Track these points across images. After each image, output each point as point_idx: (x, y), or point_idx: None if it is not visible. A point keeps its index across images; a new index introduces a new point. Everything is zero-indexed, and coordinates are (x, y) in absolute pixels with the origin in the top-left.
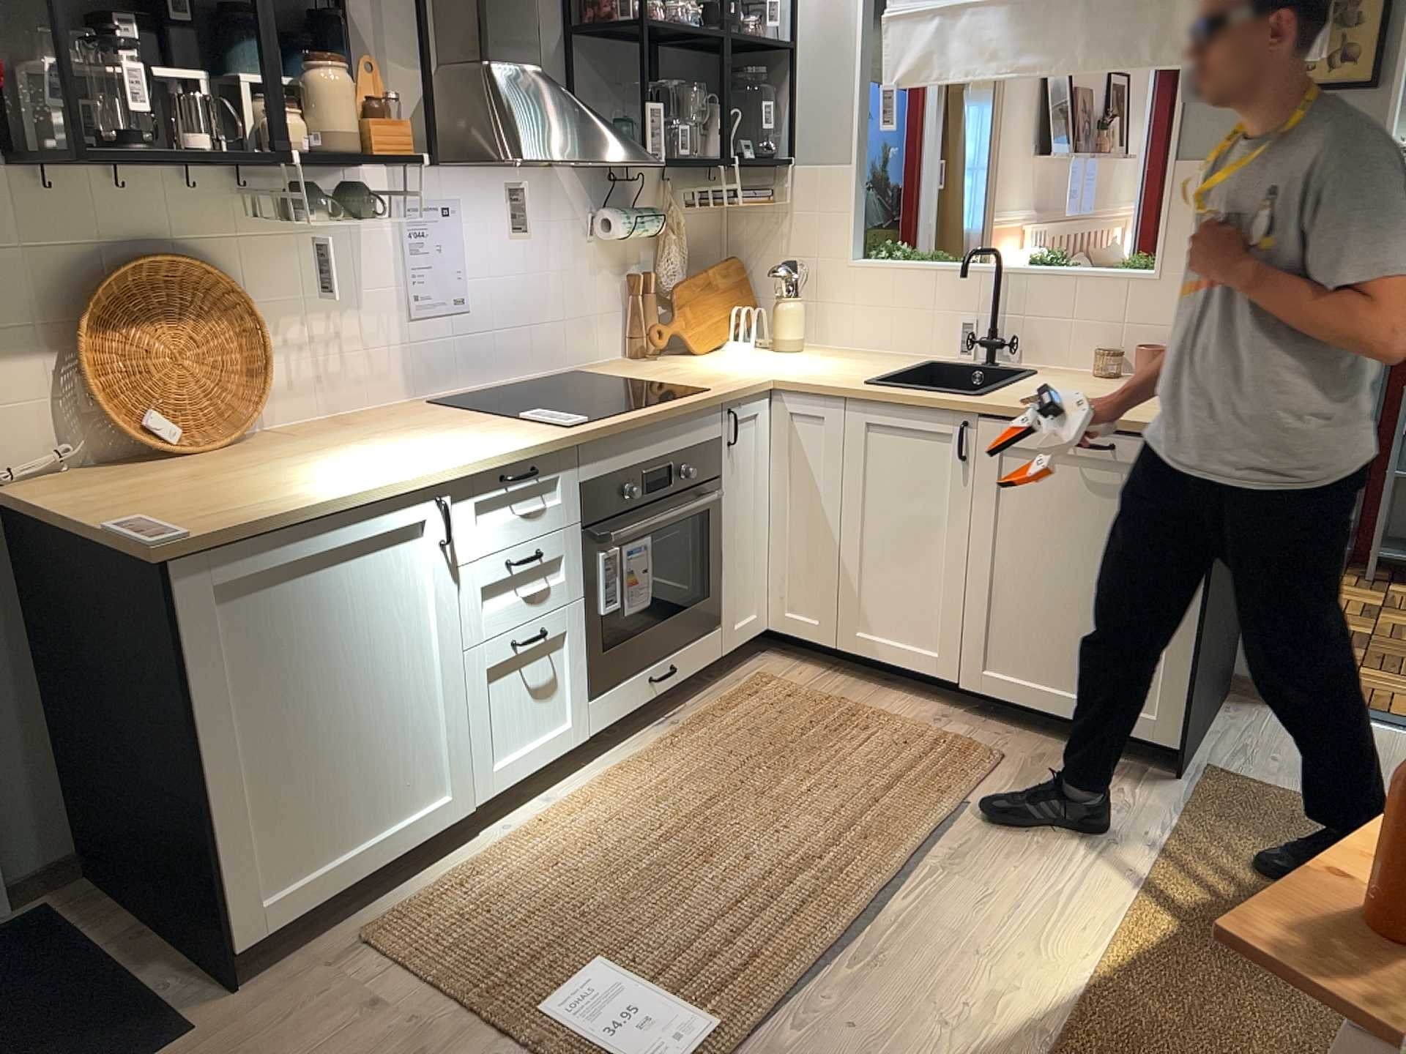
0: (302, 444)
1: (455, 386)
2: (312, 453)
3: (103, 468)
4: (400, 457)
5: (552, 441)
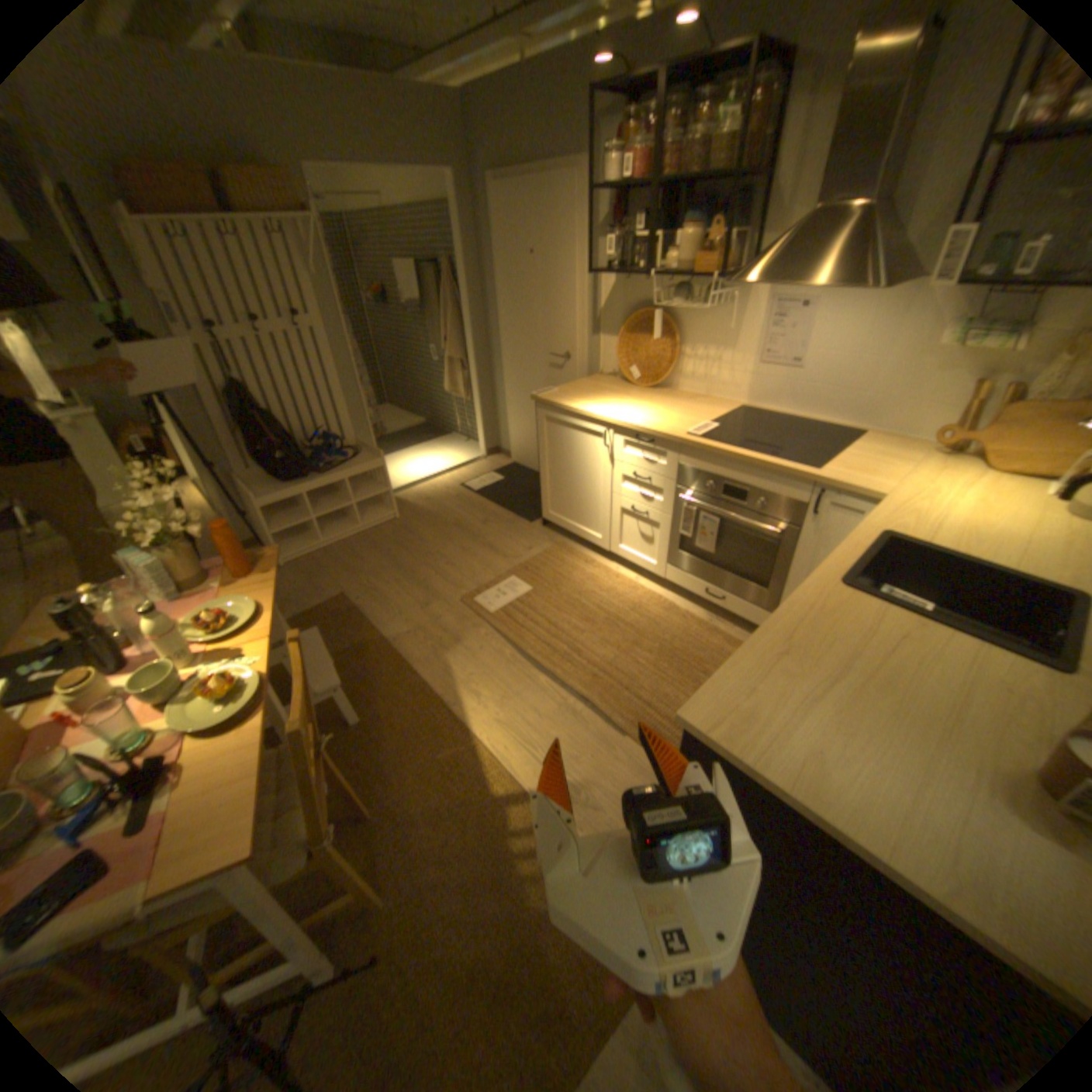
0: (655, 396)
1: (777, 406)
2: (640, 399)
3: (621, 379)
4: (630, 410)
5: (660, 433)
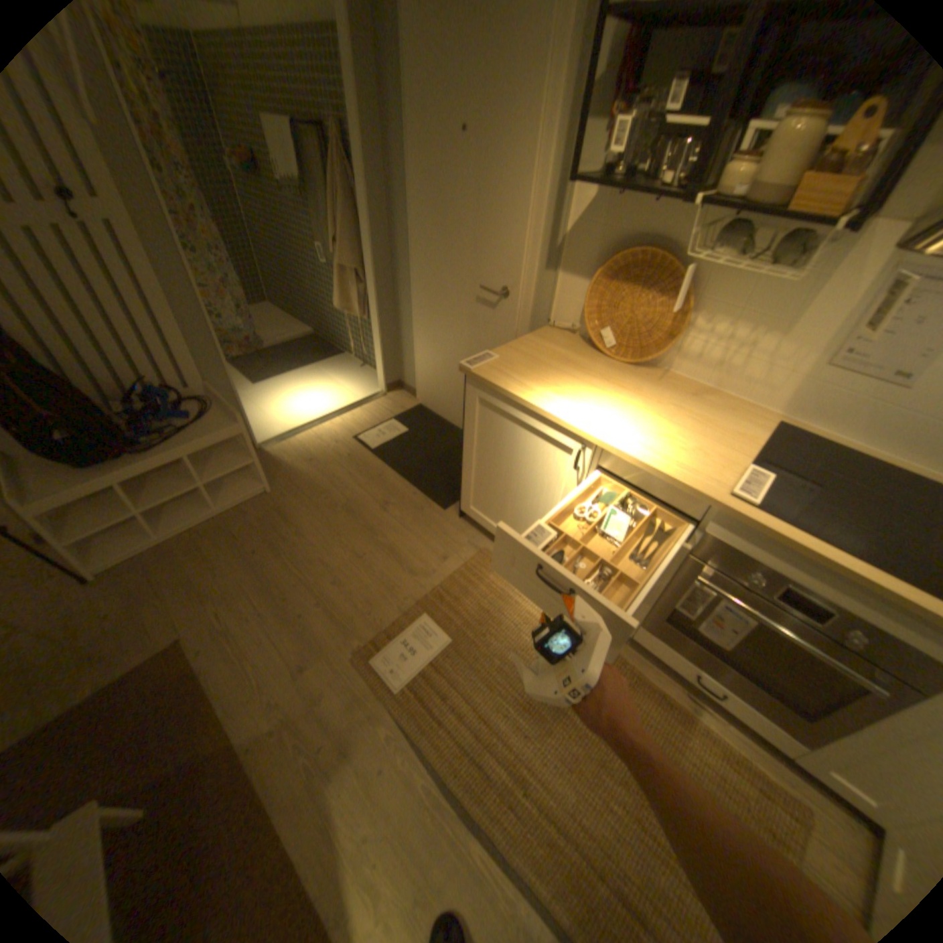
0: (645, 383)
1: (839, 431)
2: (625, 388)
3: (584, 340)
4: (619, 417)
5: (688, 485)
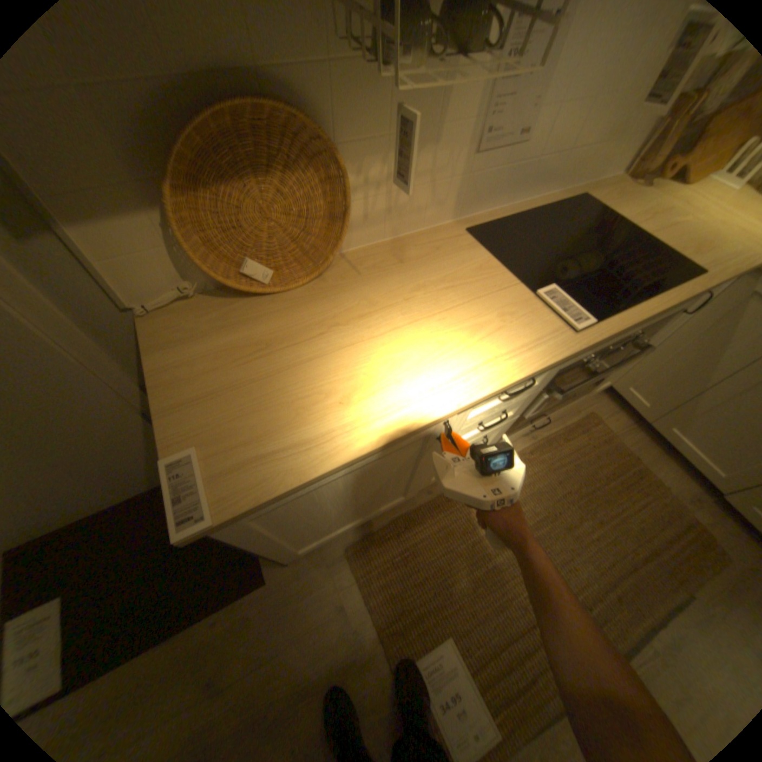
0: (362, 289)
1: (492, 206)
2: (364, 314)
3: (217, 293)
4: (428, 355)
5: (561, 359)
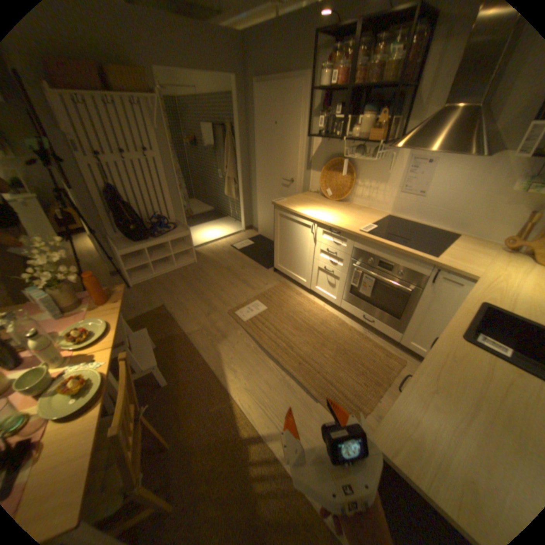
0: (340, 206)
1: (408, 216)
2: (331, 207)
3: (321, 195)
4: (326, 214)
5: (344, 229)
